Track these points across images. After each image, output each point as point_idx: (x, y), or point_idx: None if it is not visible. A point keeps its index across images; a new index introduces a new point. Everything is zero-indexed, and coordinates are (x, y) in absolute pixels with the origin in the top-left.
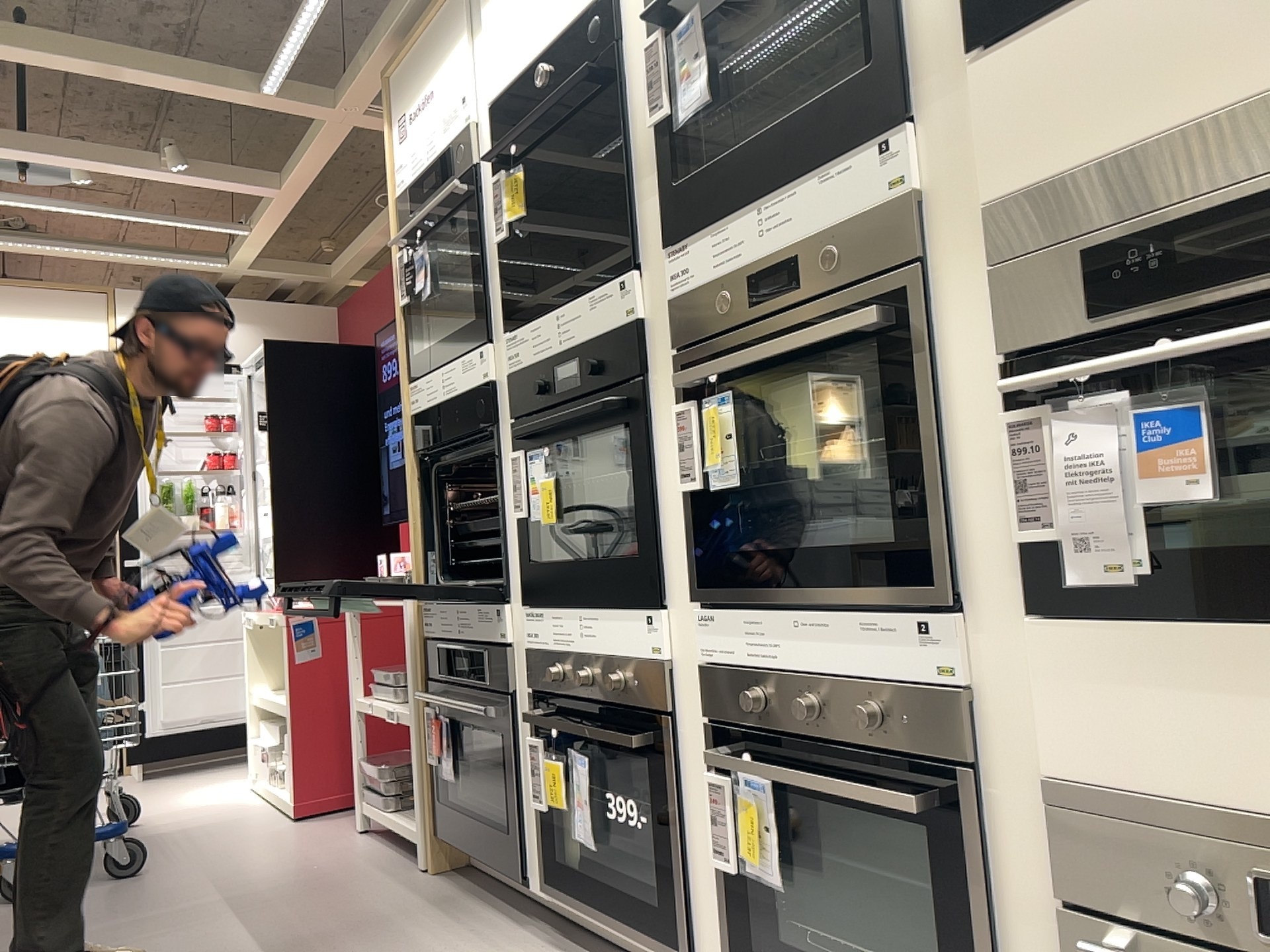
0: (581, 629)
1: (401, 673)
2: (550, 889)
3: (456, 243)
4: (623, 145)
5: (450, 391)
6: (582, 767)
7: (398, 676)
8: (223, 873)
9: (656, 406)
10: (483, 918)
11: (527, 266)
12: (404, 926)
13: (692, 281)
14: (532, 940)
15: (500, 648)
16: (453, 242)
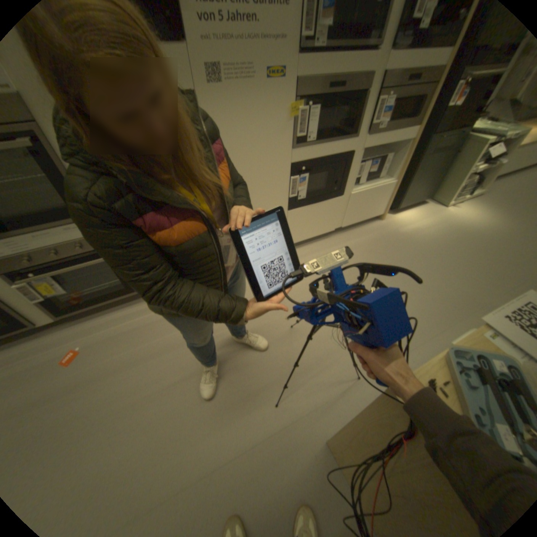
0: None
1: None
2: None
3: None
4: None
5: None
6: None
7: None
8: None
9: None
10: None
11: None
12: None
13: None
14: None
15: None
16: None
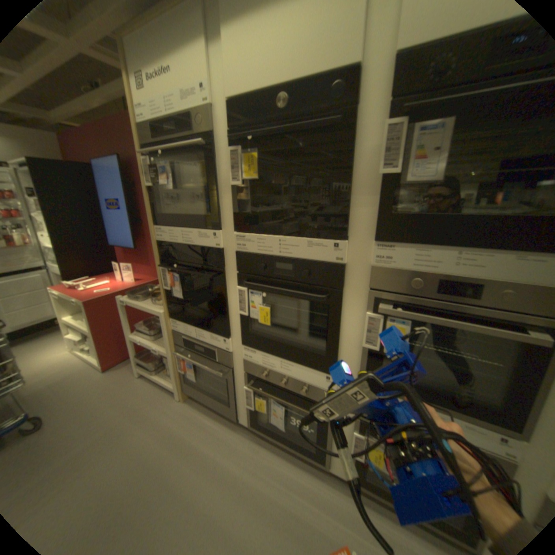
0: (281, 365)
1: (153, 332)
2: (252, 428)
3: (176, 157)
4: (348, 171)
5: (190, 243)
6: (280, 408)
7: (148, 329)
8: (86, 420)
9: (346, 303)
10: (218, 430)
11: (246, 200)
12: (189, 442)
13: (394, 265)
14: (243, 440)
15: (223, 350)
16: (176, 158)
